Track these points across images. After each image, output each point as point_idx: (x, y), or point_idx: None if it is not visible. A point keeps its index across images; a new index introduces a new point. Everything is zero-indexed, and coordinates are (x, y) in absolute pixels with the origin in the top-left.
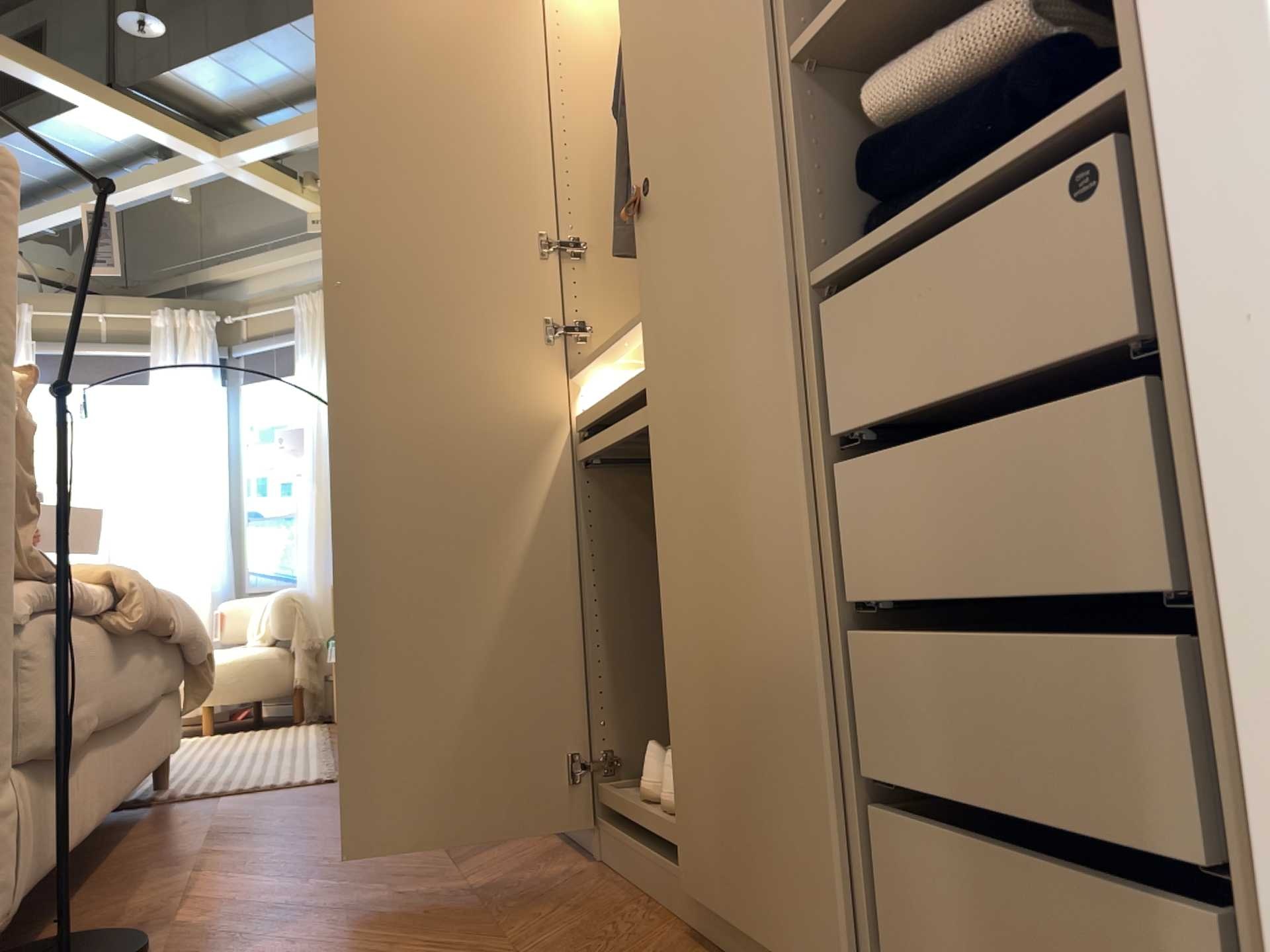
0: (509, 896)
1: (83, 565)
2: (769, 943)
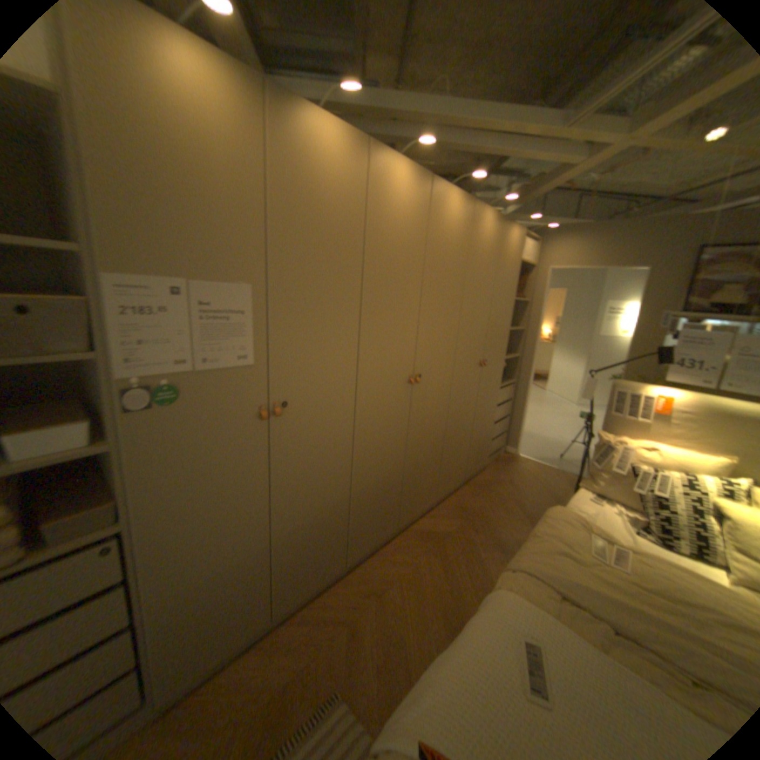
0: (476, 509)
1: (579, 518)
2: (476, 474)
